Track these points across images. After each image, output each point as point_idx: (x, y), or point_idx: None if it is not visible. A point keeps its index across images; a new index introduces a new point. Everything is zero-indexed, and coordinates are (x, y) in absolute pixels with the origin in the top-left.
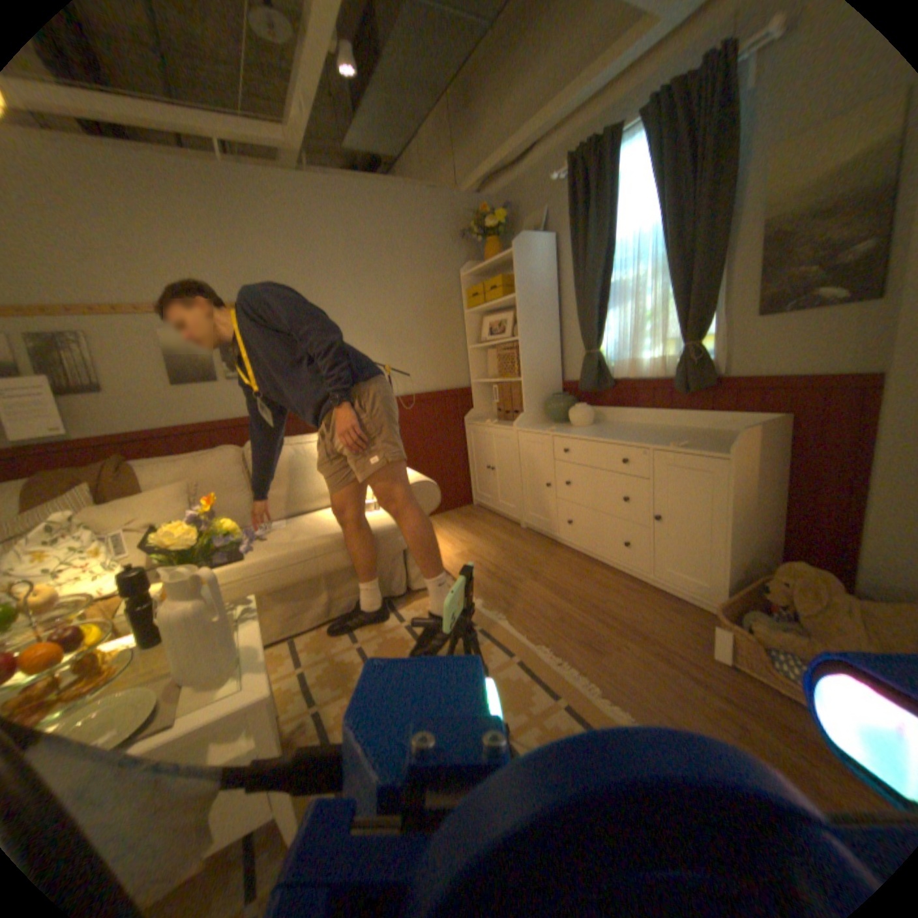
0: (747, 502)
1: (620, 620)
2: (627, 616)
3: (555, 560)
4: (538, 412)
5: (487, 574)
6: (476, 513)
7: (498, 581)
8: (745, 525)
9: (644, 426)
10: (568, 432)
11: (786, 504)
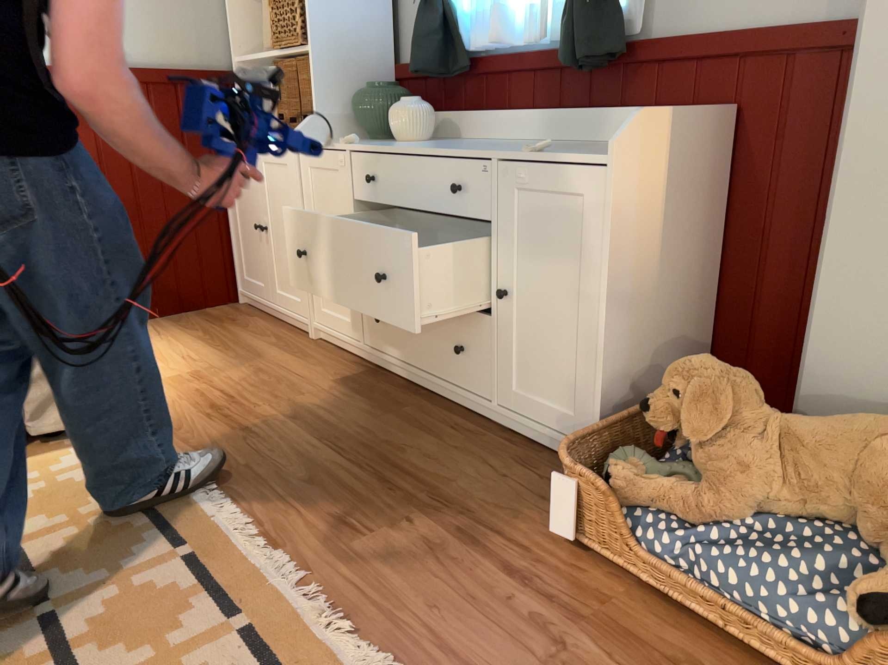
0: (636, 255)
1: (416, 478)
2: (432, 470)
3: (346, 387)
4: (343, 119)
5: (208, 409)
6: (237, 317)
7: (222, 420)
8: (633, 299)
9: (512, 143)
10: (376, 145)
11: (714, 274)
